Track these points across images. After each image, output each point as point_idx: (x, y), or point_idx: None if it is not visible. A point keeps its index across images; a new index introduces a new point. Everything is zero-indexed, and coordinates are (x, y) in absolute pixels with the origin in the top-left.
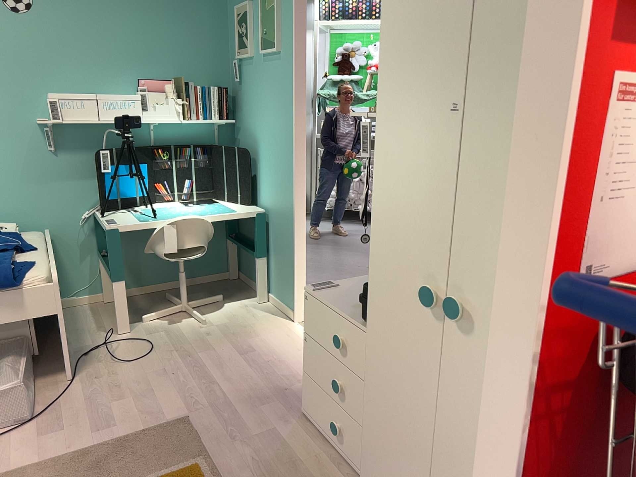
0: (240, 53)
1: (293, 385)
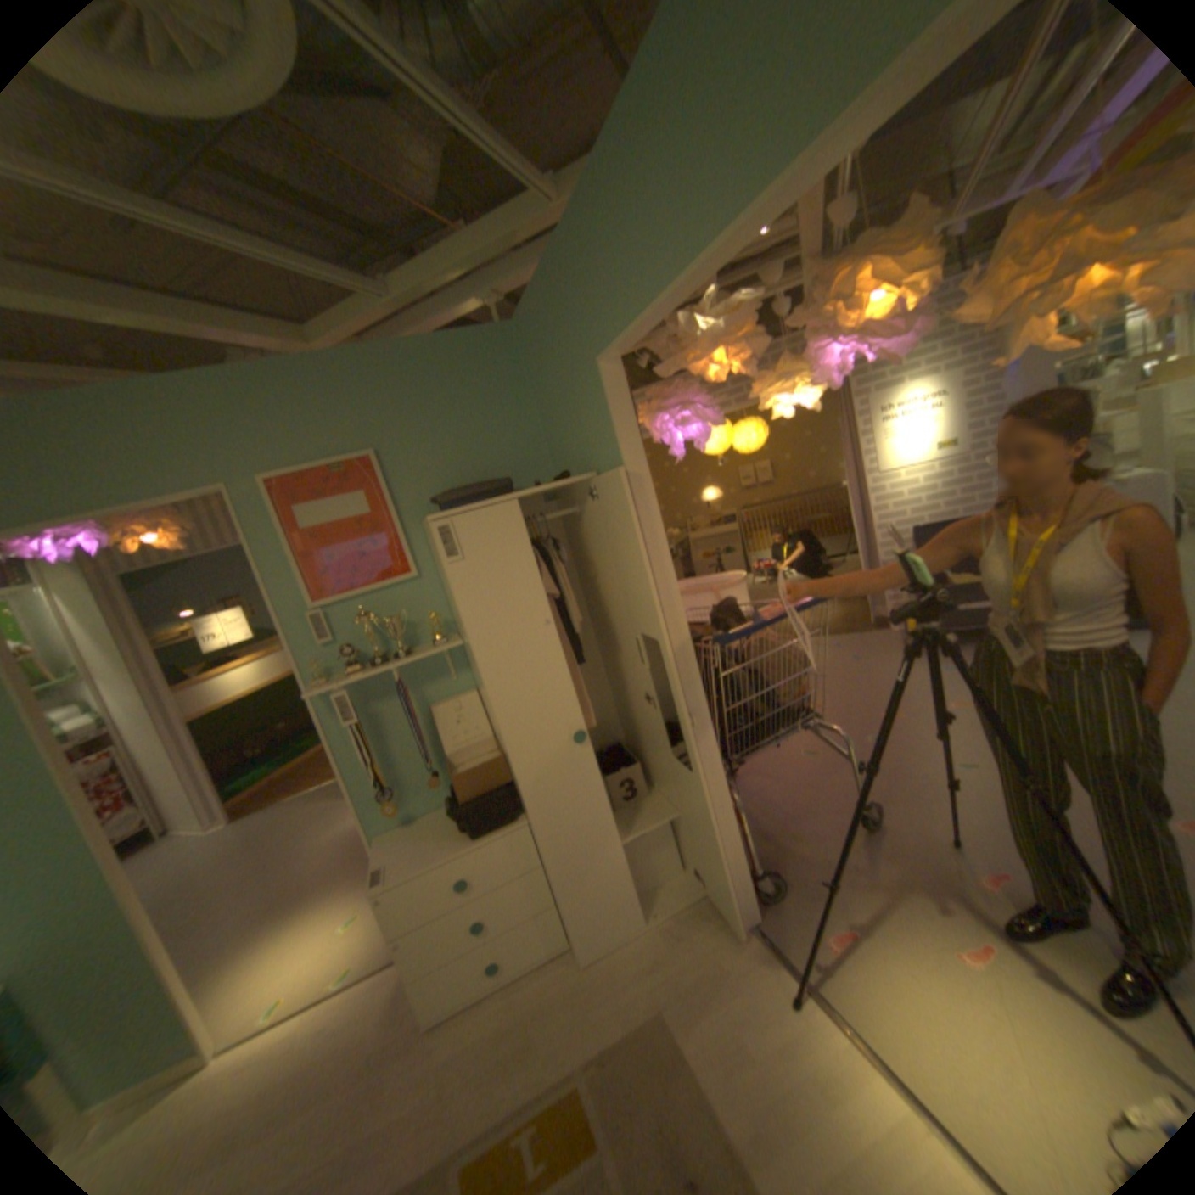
0: None
1: (363, 1052)
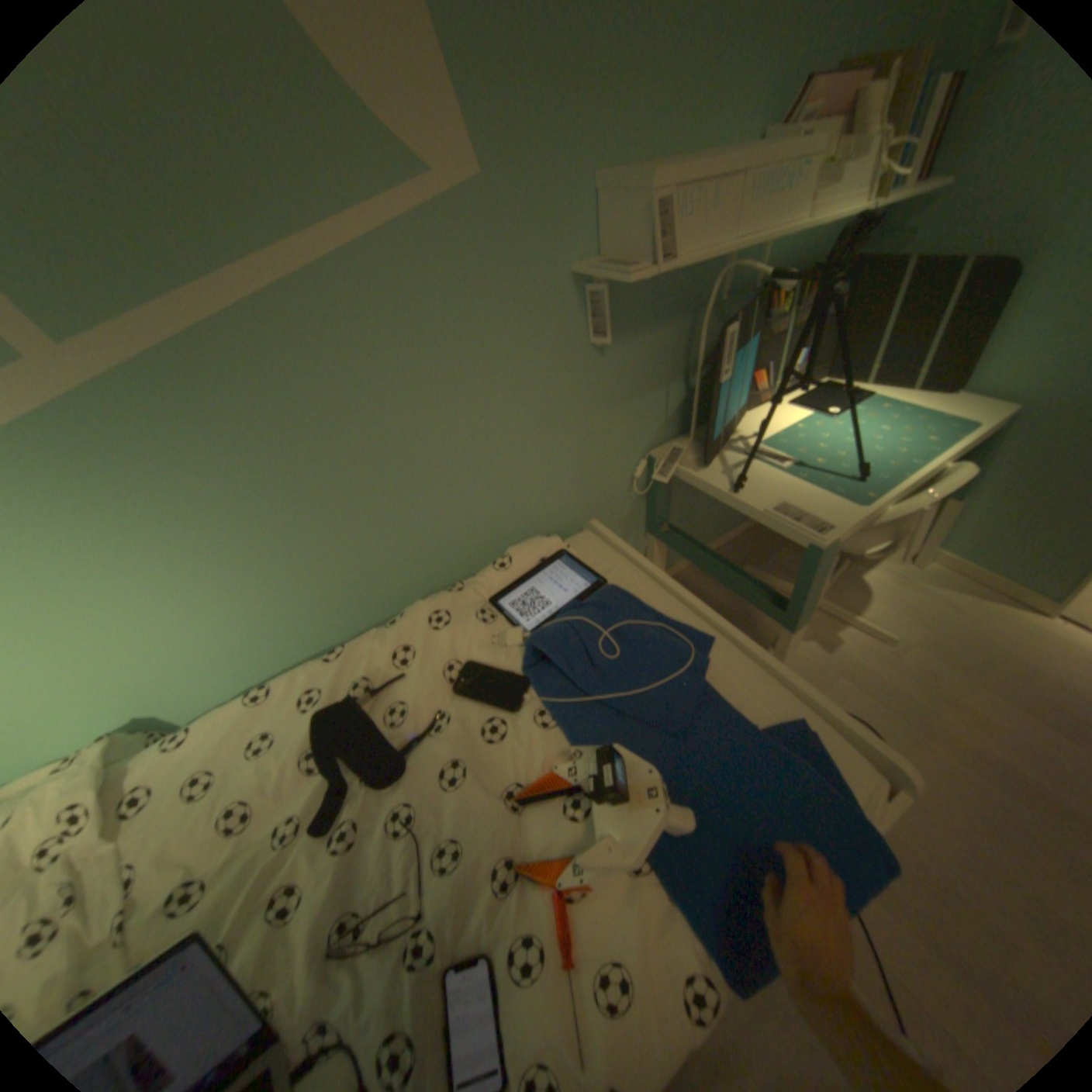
0: None
1: None
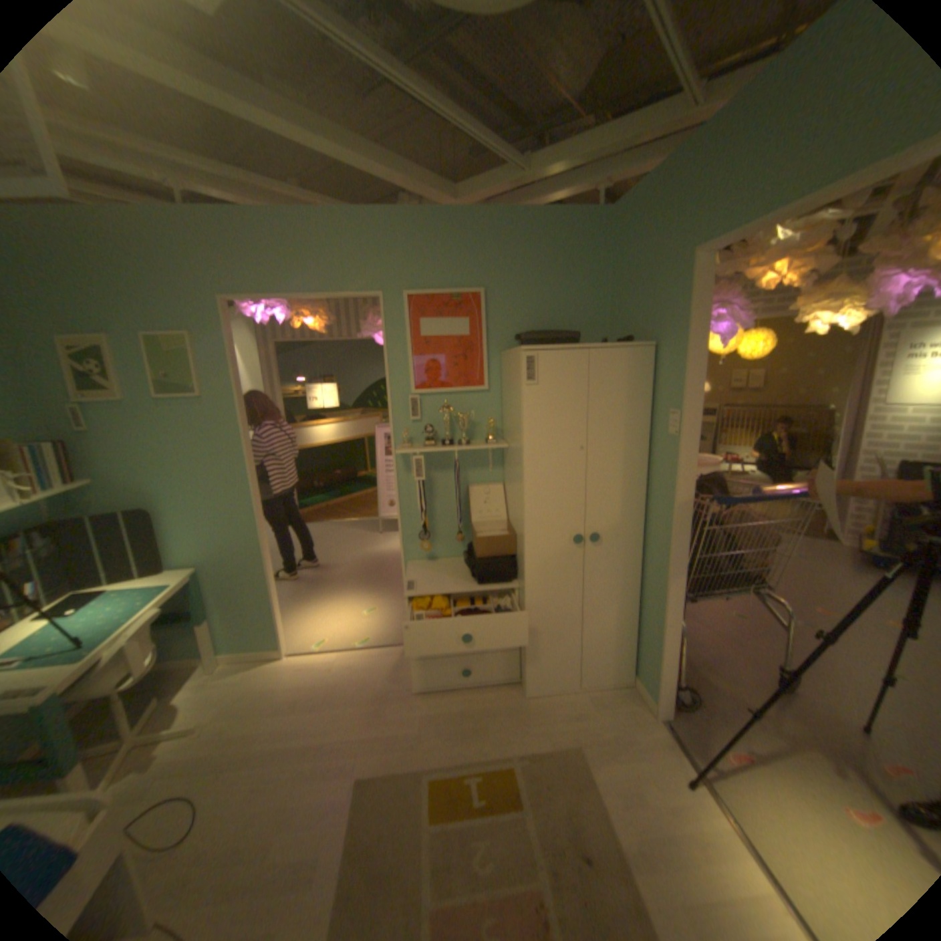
0: (84, 396)
1: (373, 690)
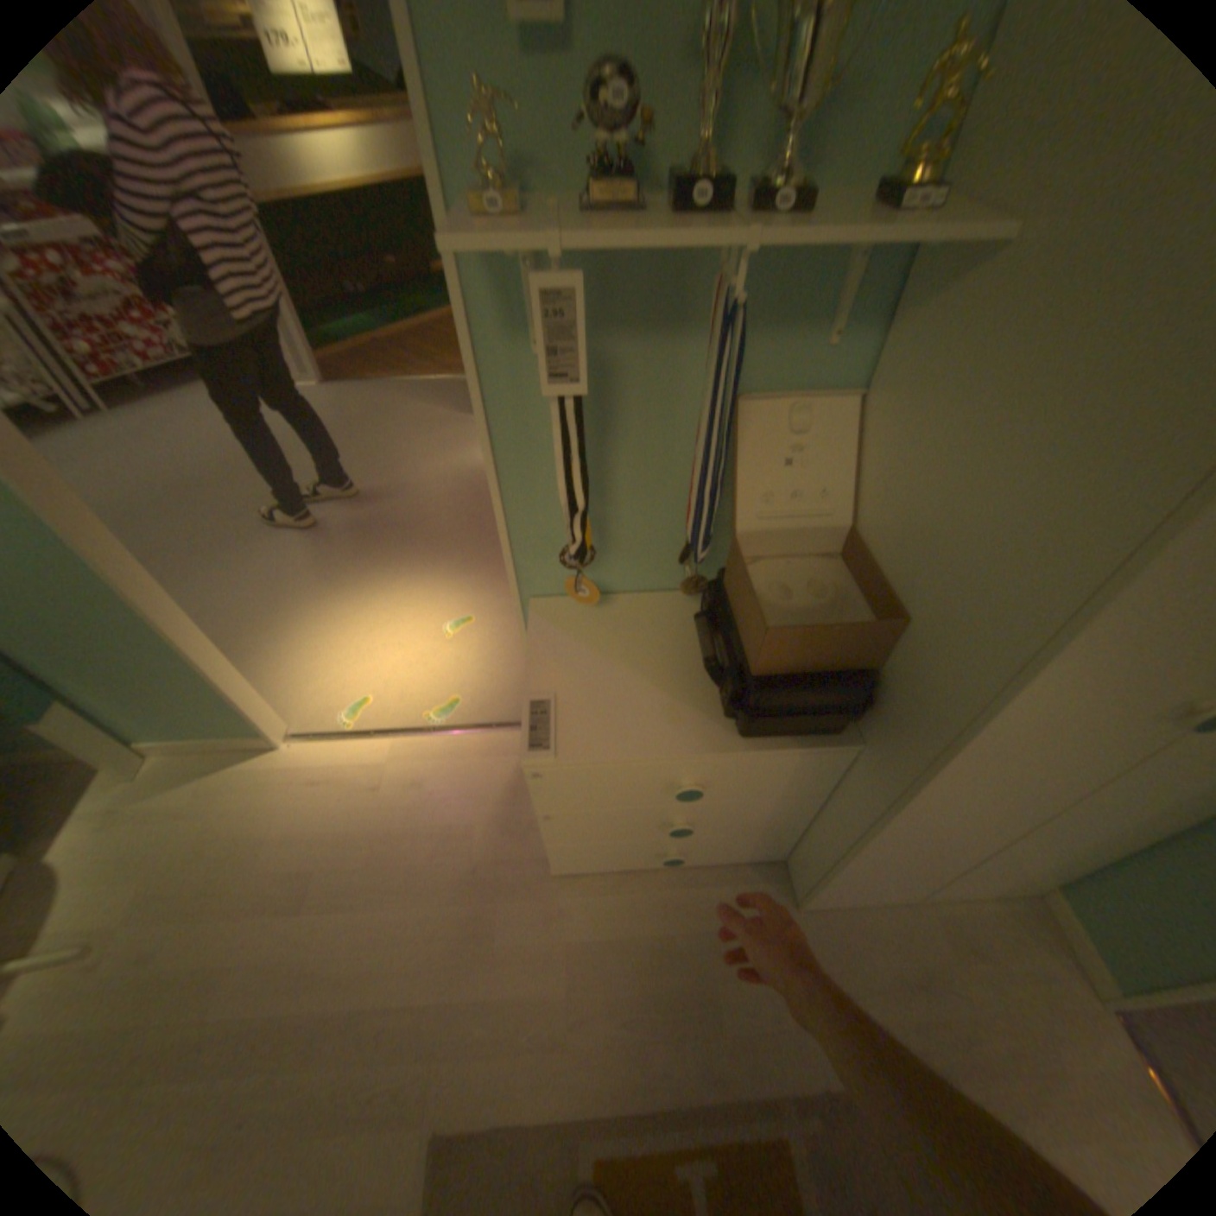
0: None
1: (469, 855)
